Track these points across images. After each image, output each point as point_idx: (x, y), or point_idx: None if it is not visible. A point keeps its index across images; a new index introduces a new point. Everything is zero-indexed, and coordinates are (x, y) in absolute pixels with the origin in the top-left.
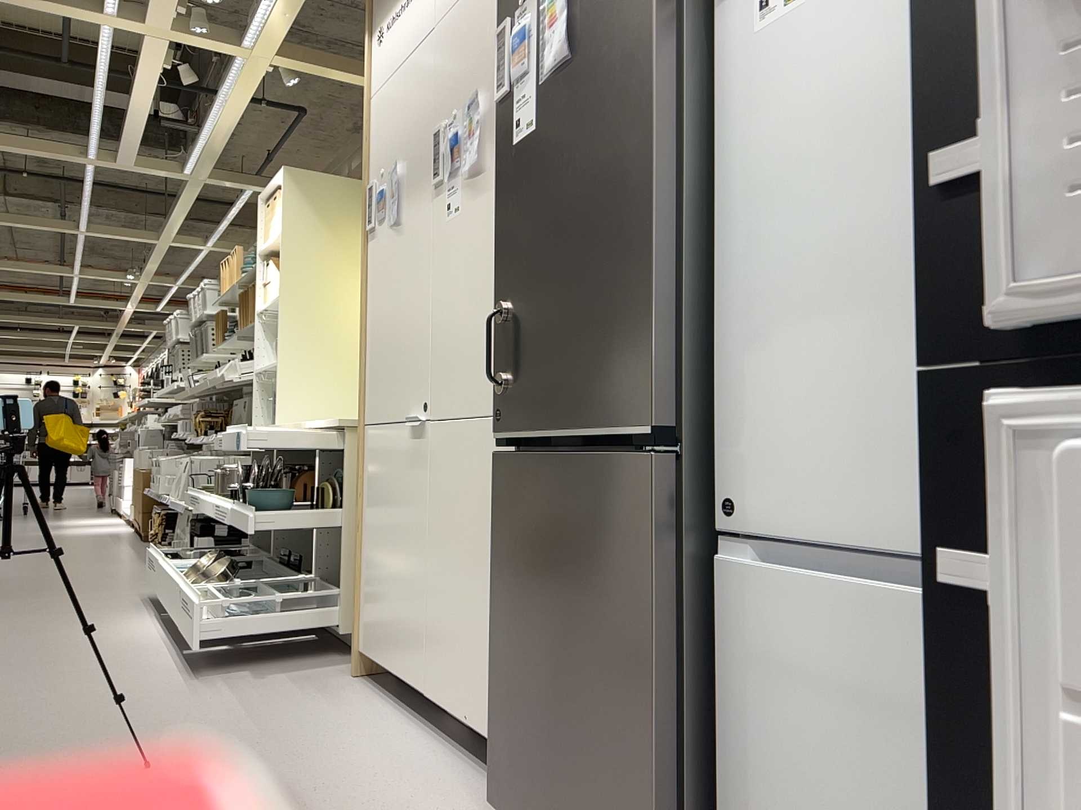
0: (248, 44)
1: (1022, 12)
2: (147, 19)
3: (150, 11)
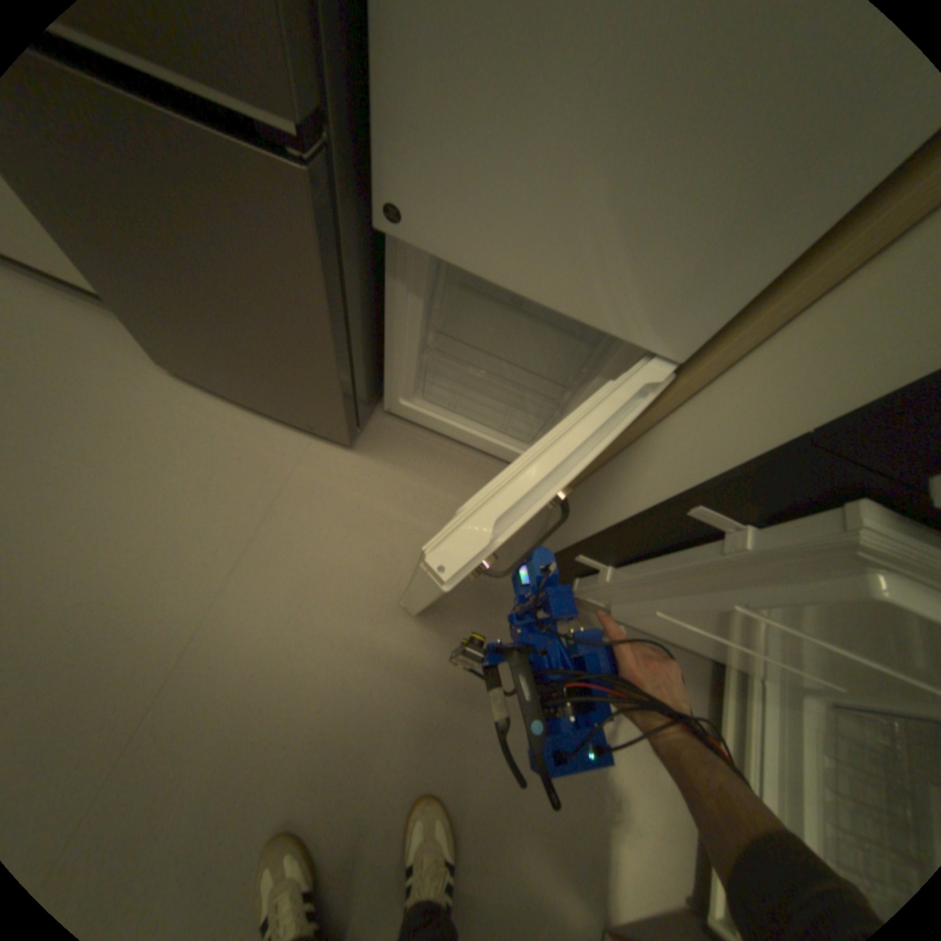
0: None
1: None
2: None
3: None
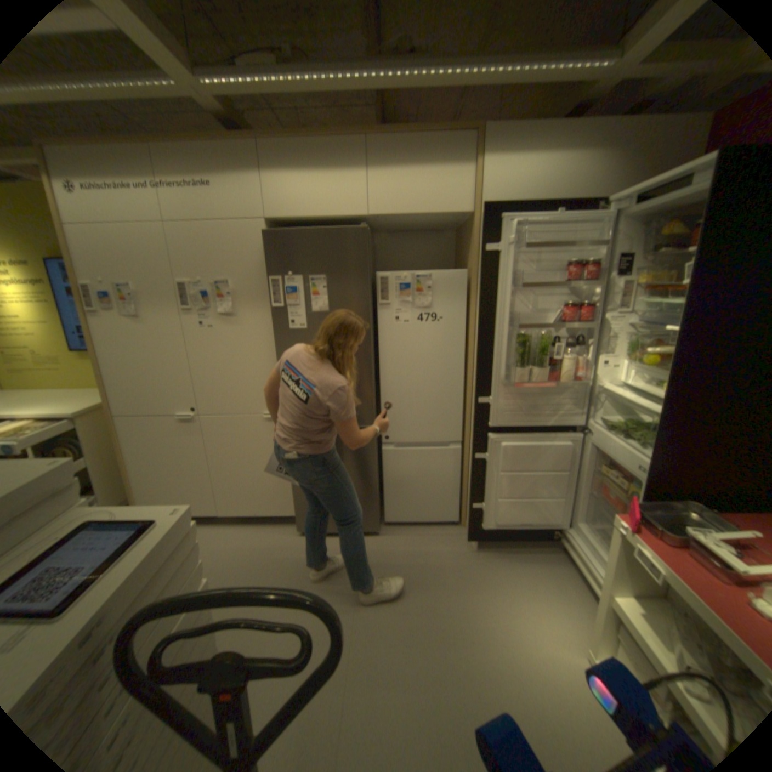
0: None
1: (495, 386)
2: None
3: None
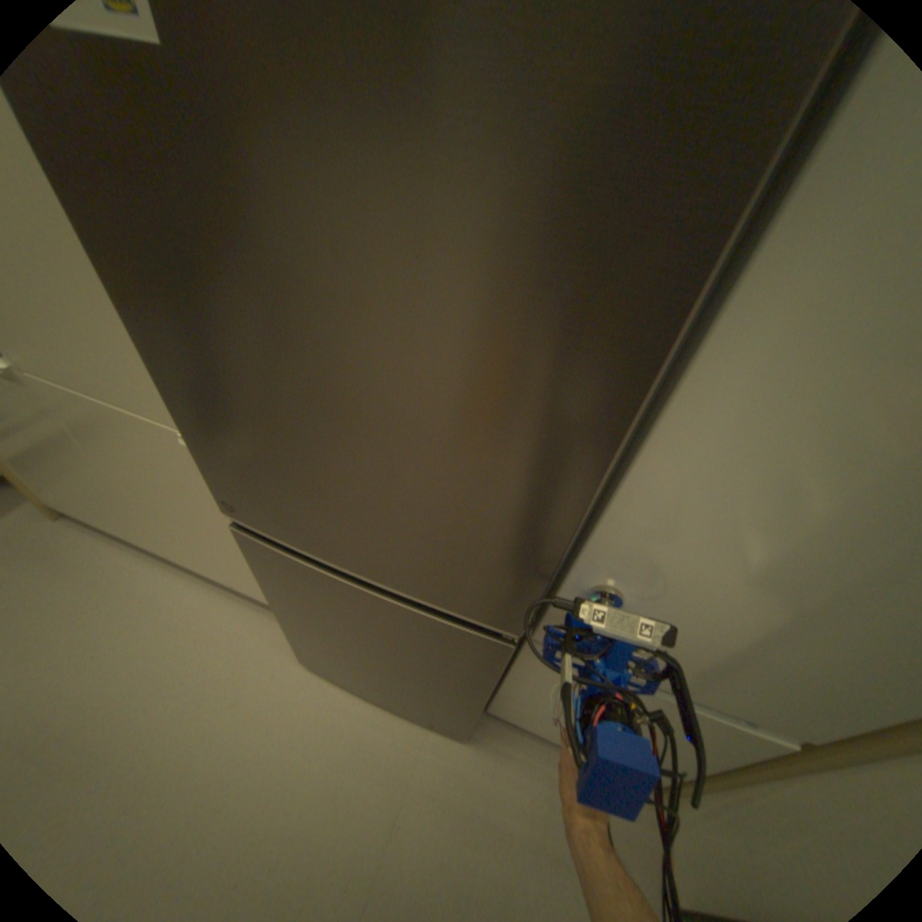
0: None
1: None
2: None
3: None
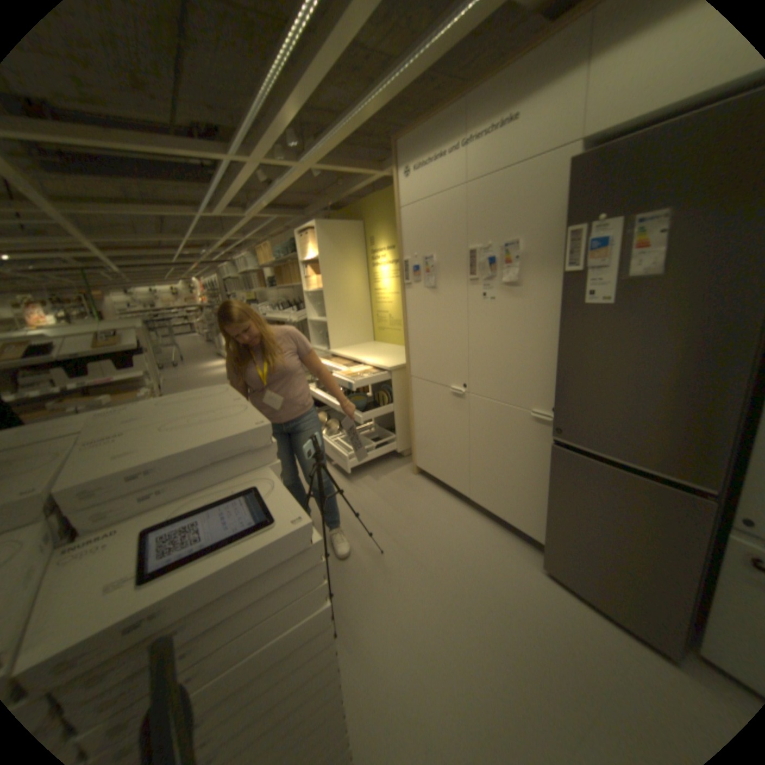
0: (302, 159)
1: None
2: (249, 152)
3: (250, 146)
